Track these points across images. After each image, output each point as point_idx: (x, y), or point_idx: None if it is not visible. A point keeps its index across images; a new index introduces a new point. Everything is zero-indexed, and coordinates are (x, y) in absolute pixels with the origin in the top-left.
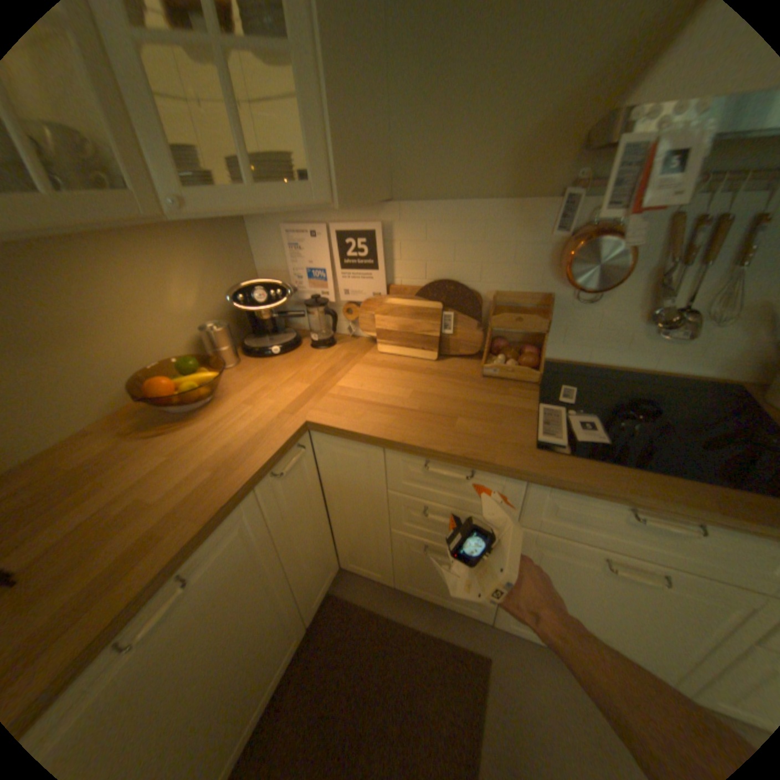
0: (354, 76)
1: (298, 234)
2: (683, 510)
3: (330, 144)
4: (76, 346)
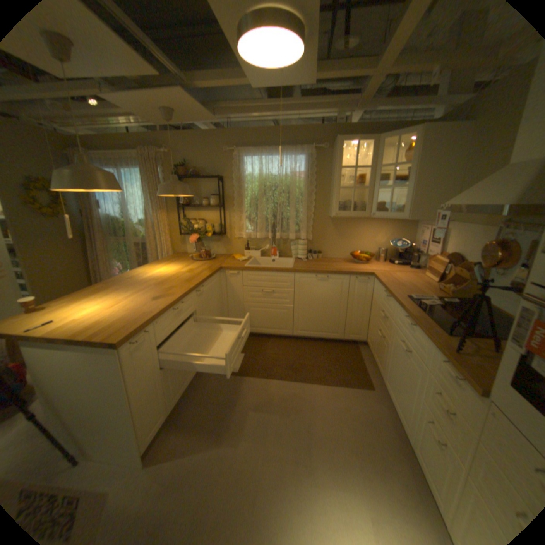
0: (433, 187)
1: (424, 228)
2: (410, 314)
3: (412, 204)
4: (349, 240)
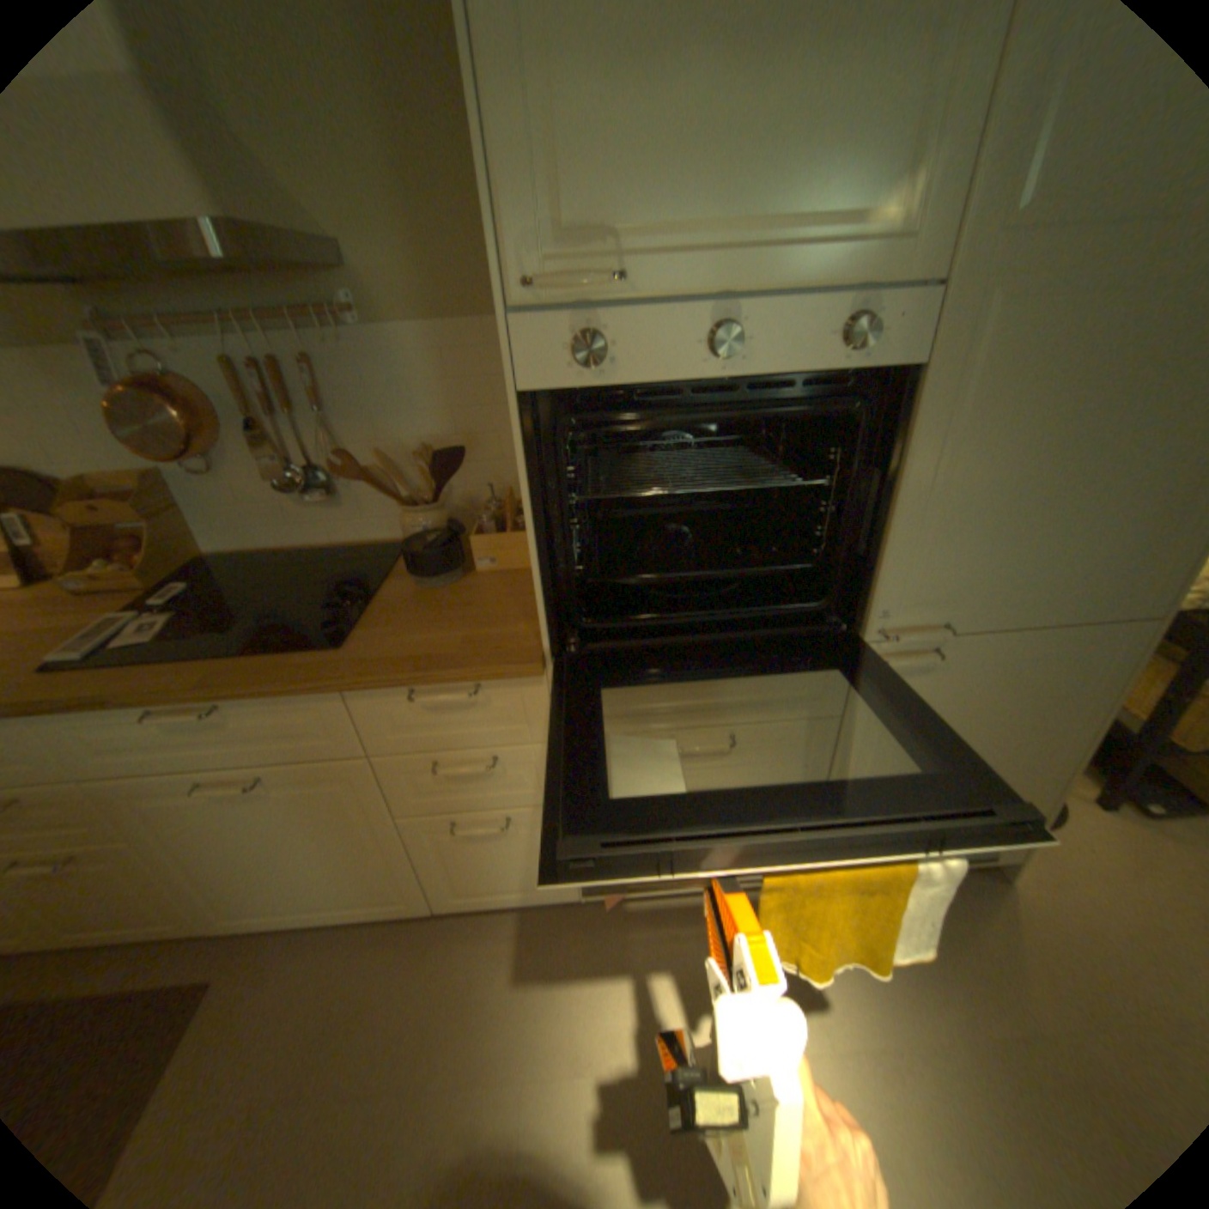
0: None
1: None
2: (163, 696)
3: None
4: None
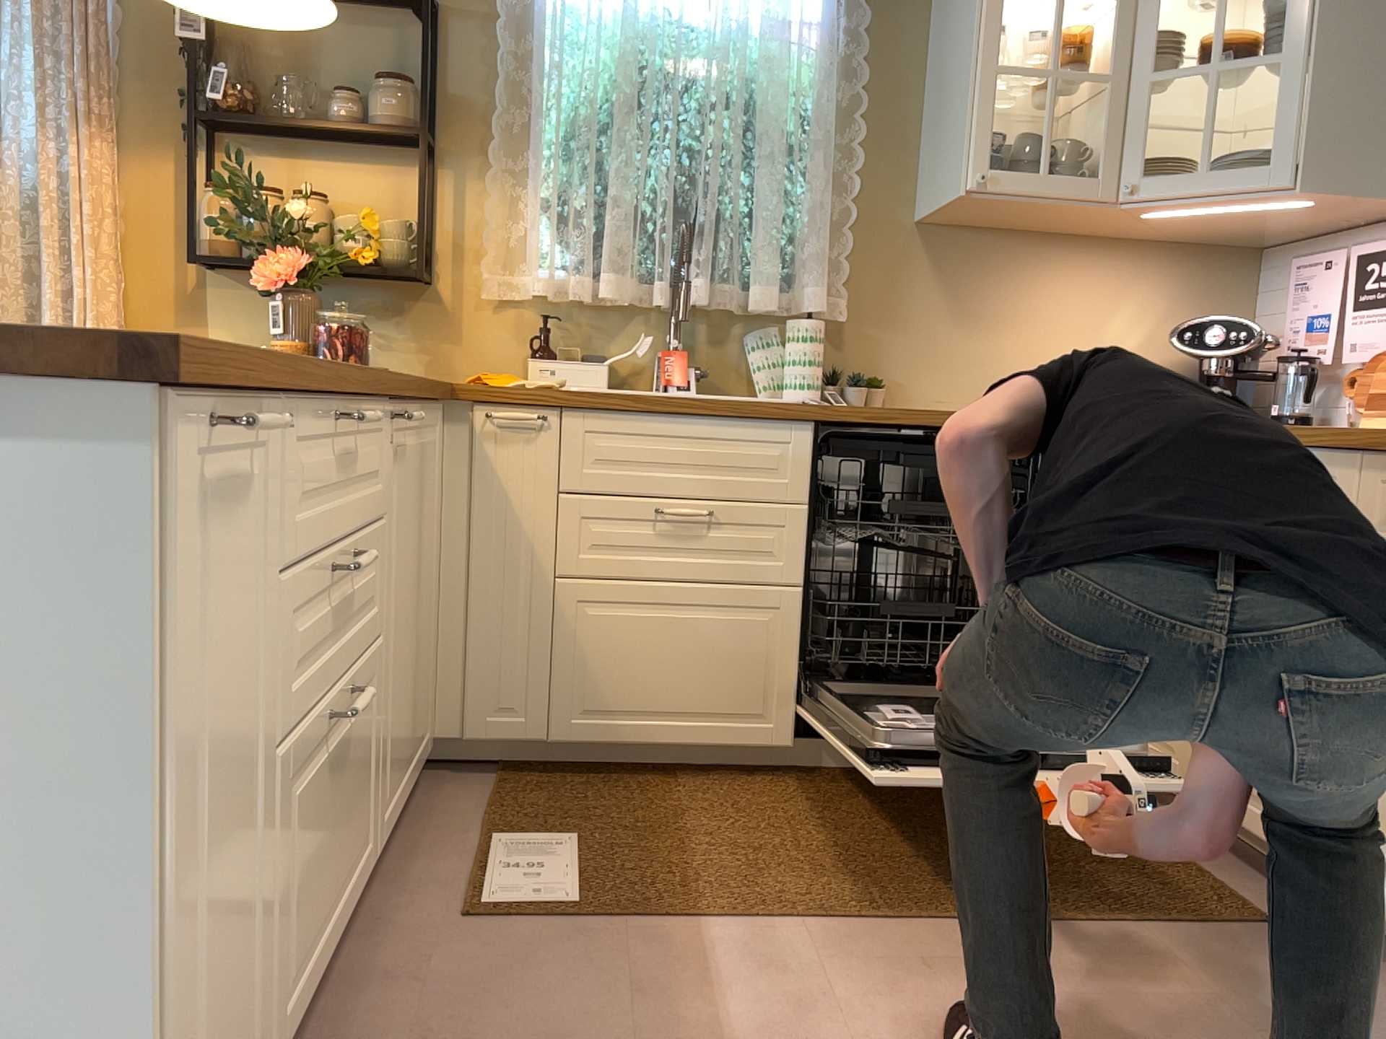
0: (1377, 65)
1: (1311, 267)
2: None
3: (1306, 128)
4: (1002, 332)
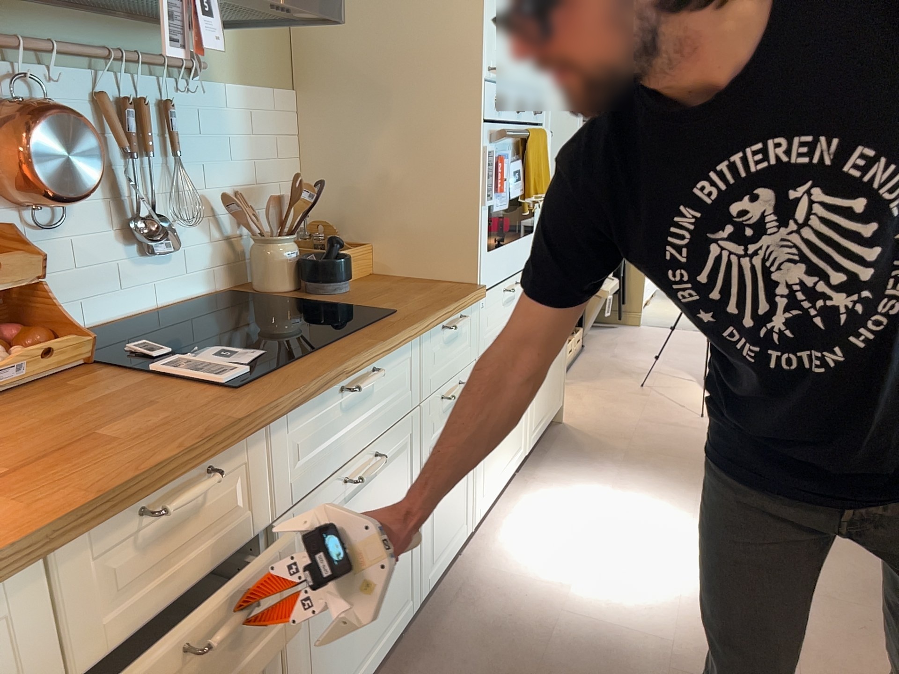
0: None
1: None
2: (365, 357)
3: None
4: None
